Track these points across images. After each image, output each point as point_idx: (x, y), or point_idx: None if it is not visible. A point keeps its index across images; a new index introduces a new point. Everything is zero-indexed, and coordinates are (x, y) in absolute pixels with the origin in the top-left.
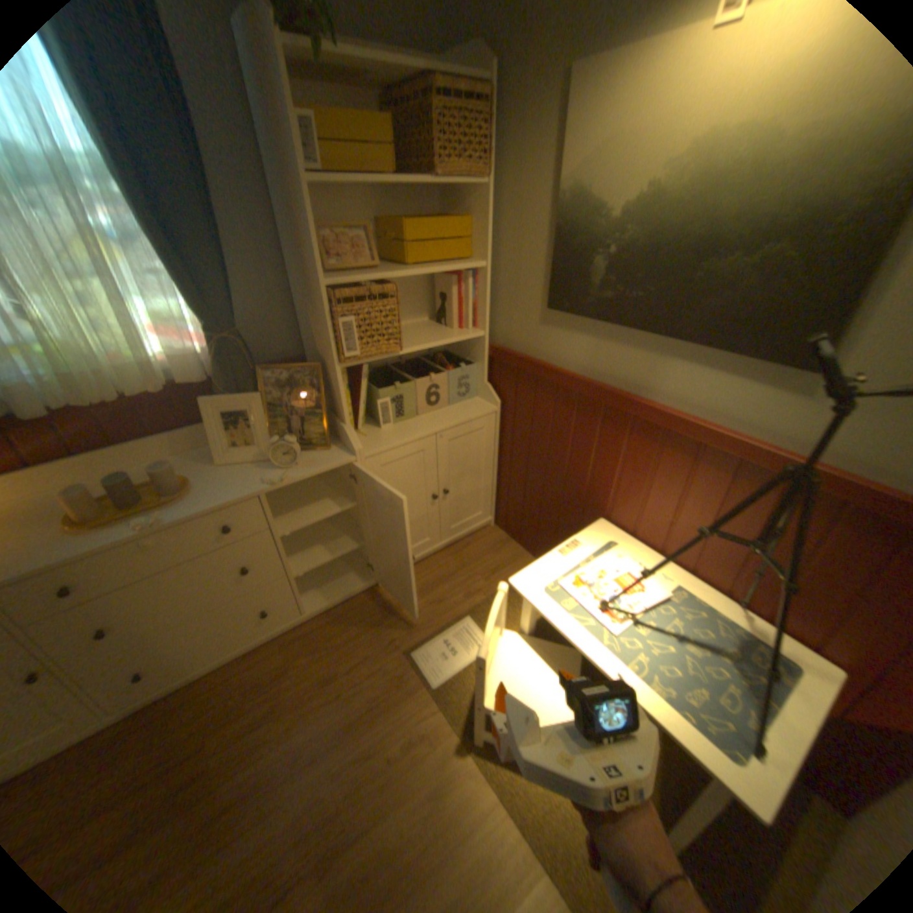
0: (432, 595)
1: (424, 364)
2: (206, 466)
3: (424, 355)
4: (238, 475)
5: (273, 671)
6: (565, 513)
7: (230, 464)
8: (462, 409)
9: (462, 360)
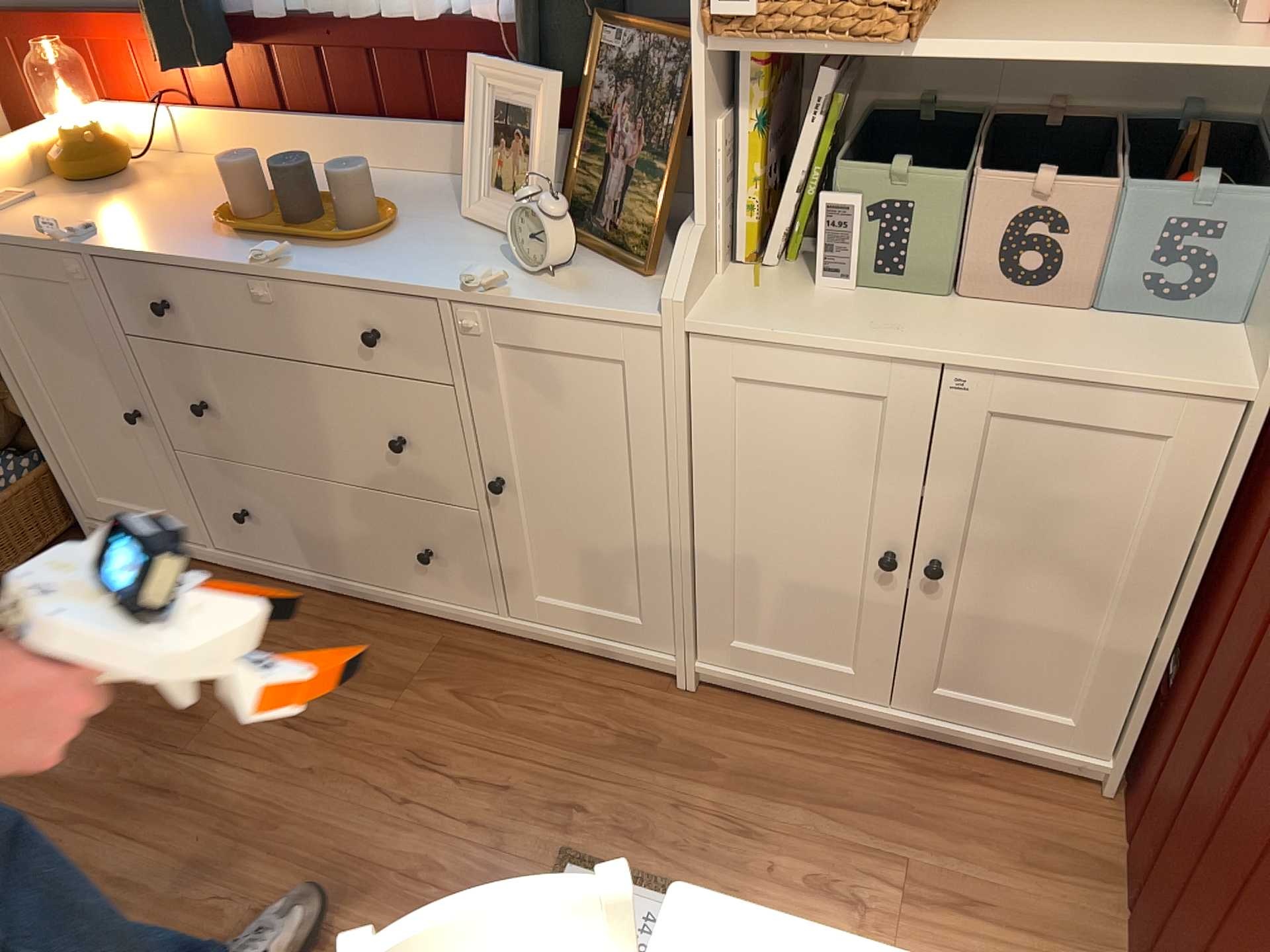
0: (752, 797)
1: (1108, 147)
2: (459, 215)
3: (1145, 124)
4: (466, 252)
5: (402, 667)
6: (1230, 921)
7: (486, 228)
8: (1120, 342)
9: (1259, 175)
